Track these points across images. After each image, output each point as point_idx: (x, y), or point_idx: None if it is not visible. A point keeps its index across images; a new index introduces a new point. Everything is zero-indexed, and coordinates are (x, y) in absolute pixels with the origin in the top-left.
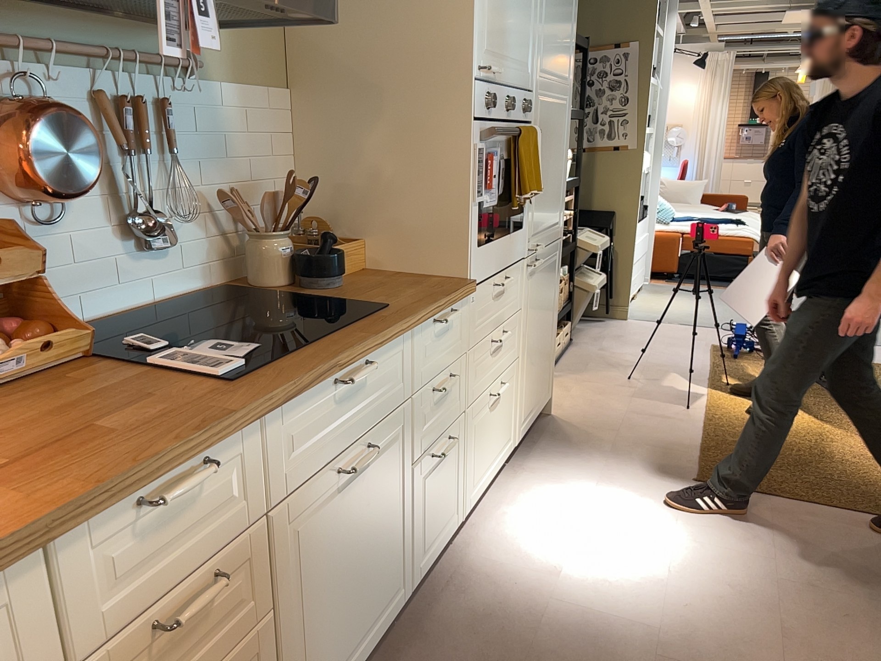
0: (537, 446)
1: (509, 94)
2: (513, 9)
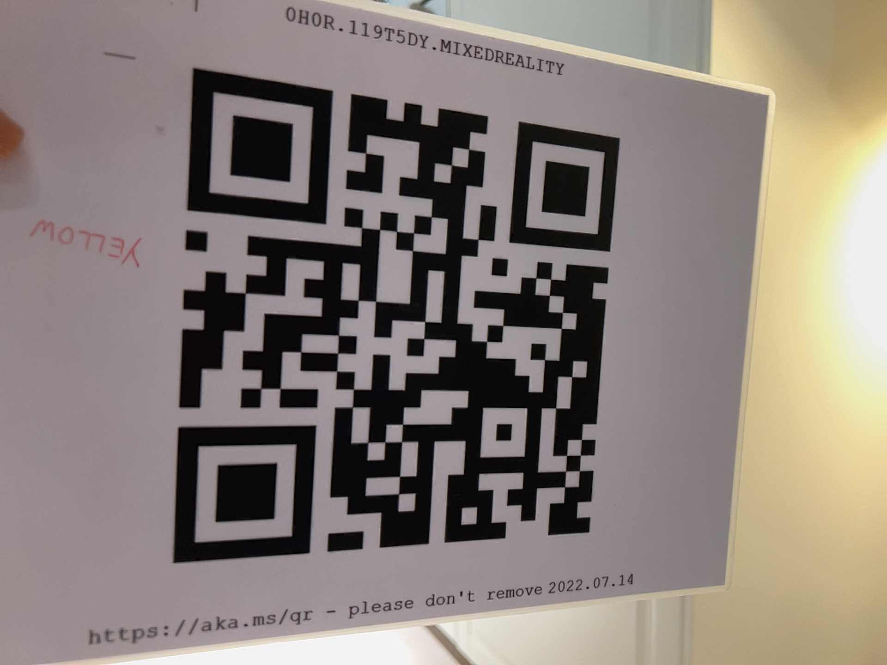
0: None
1: None
2: None
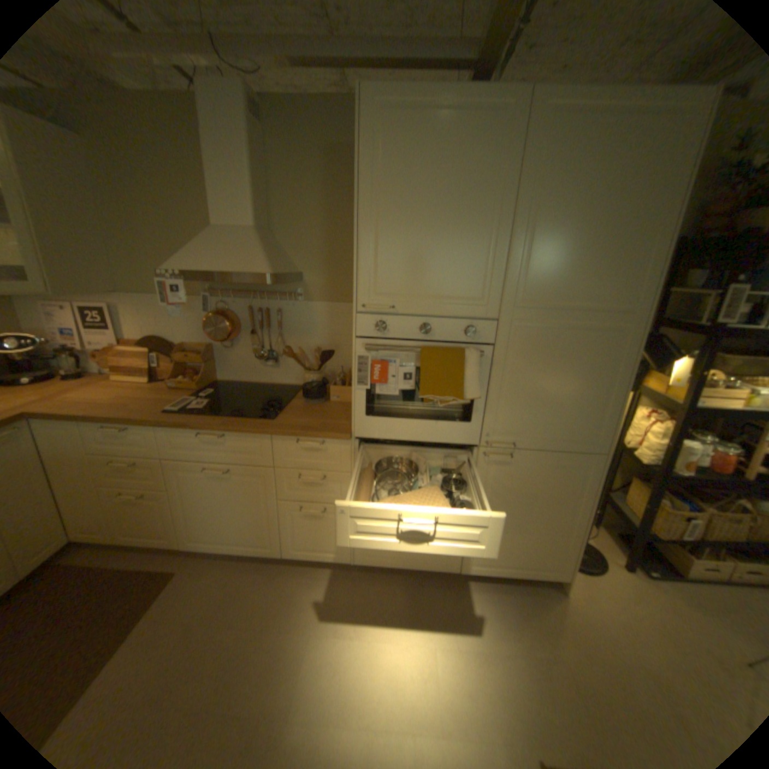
0: (501, 596)
1: (427, 321)
2: (432, 258)
